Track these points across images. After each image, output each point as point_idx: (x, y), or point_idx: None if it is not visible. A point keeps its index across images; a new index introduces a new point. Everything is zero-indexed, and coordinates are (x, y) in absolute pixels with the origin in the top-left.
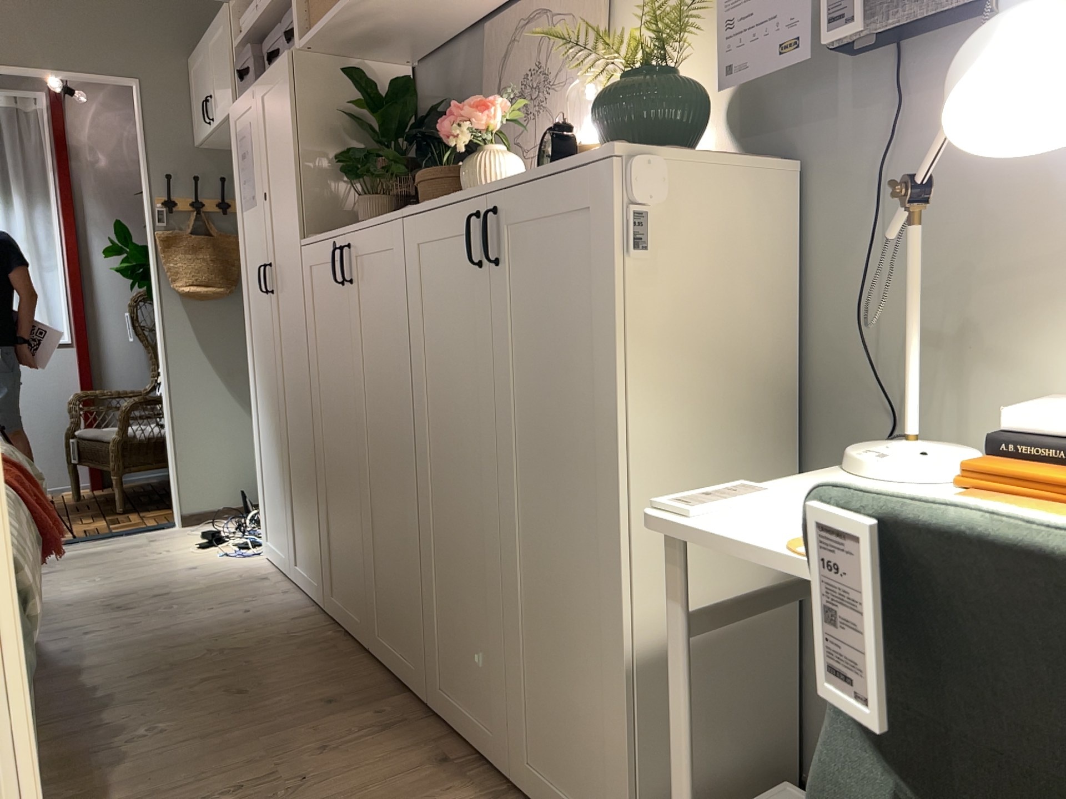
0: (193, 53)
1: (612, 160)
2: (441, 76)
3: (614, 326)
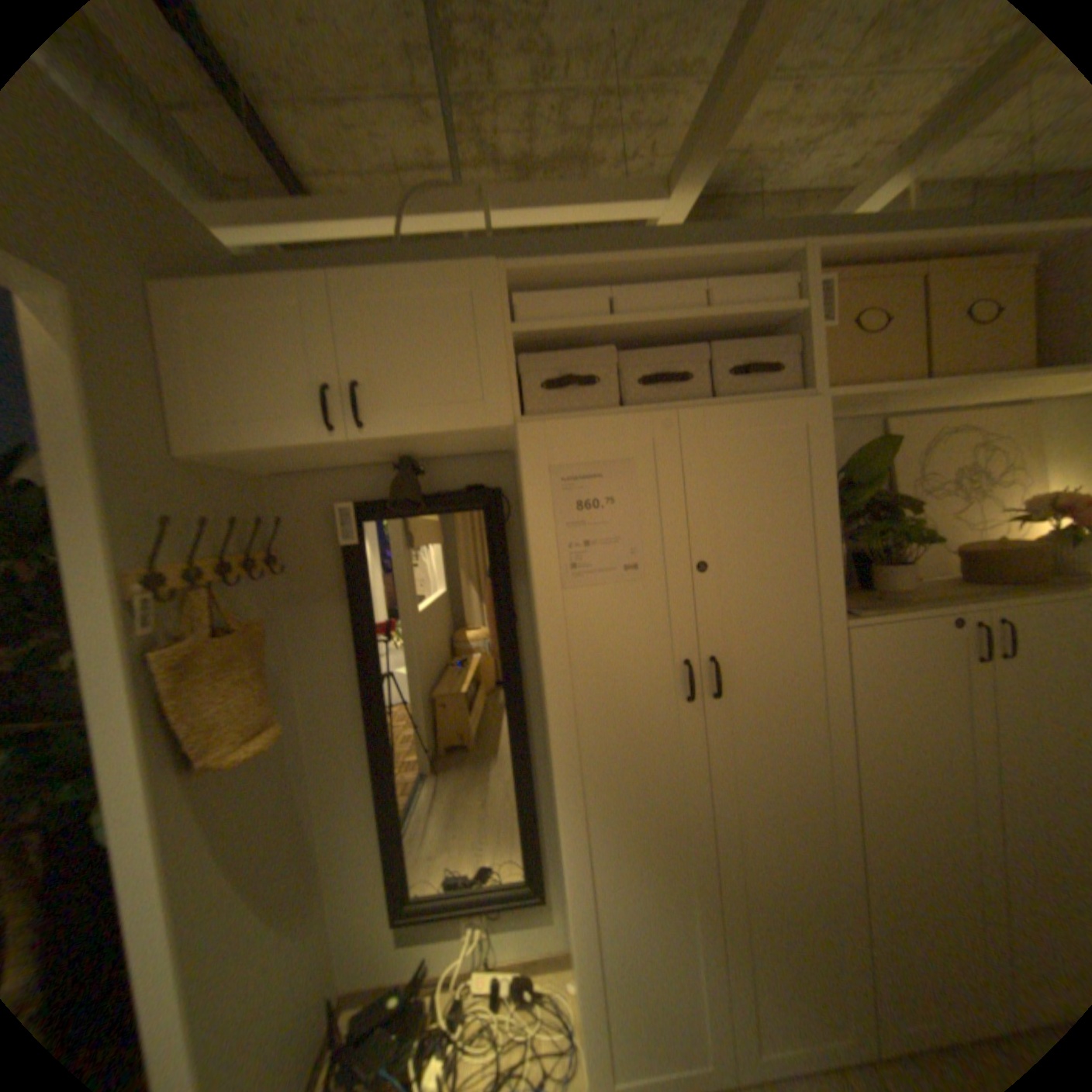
0: (208, 278)
1: None
2: None
3: None
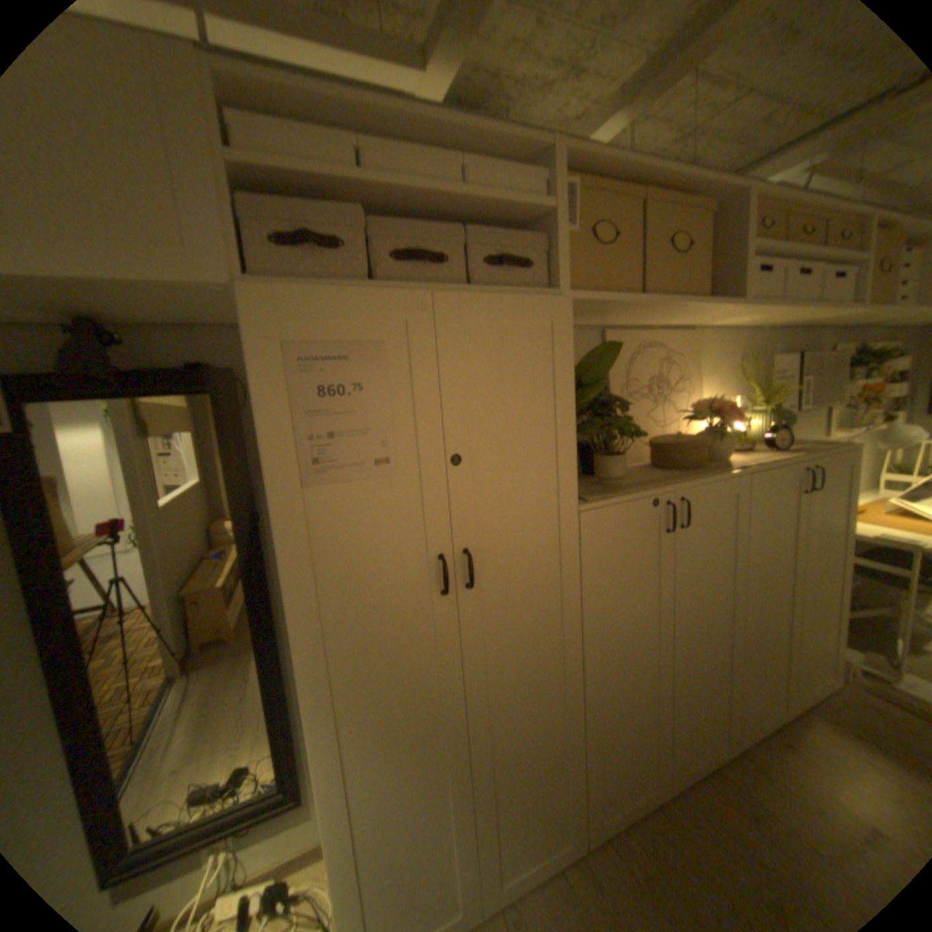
0: None
1: (860, 449)
2: None
3: (856, 503)
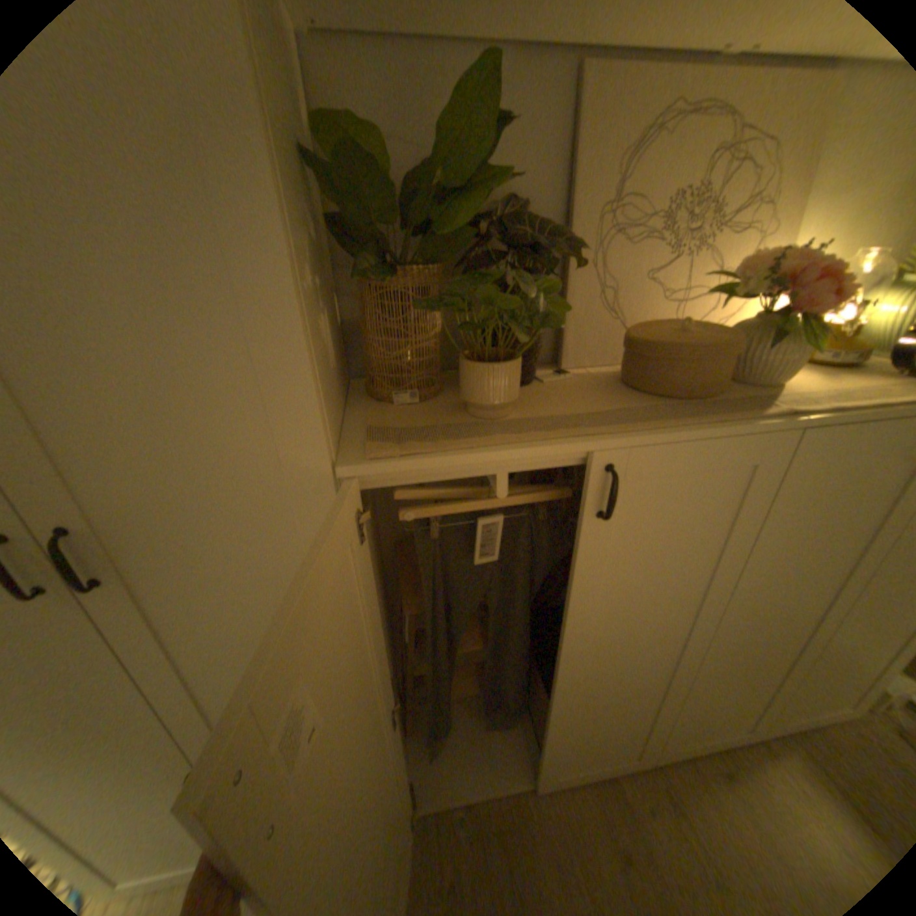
0: None
1: None
2: (427, 102)
3: None
